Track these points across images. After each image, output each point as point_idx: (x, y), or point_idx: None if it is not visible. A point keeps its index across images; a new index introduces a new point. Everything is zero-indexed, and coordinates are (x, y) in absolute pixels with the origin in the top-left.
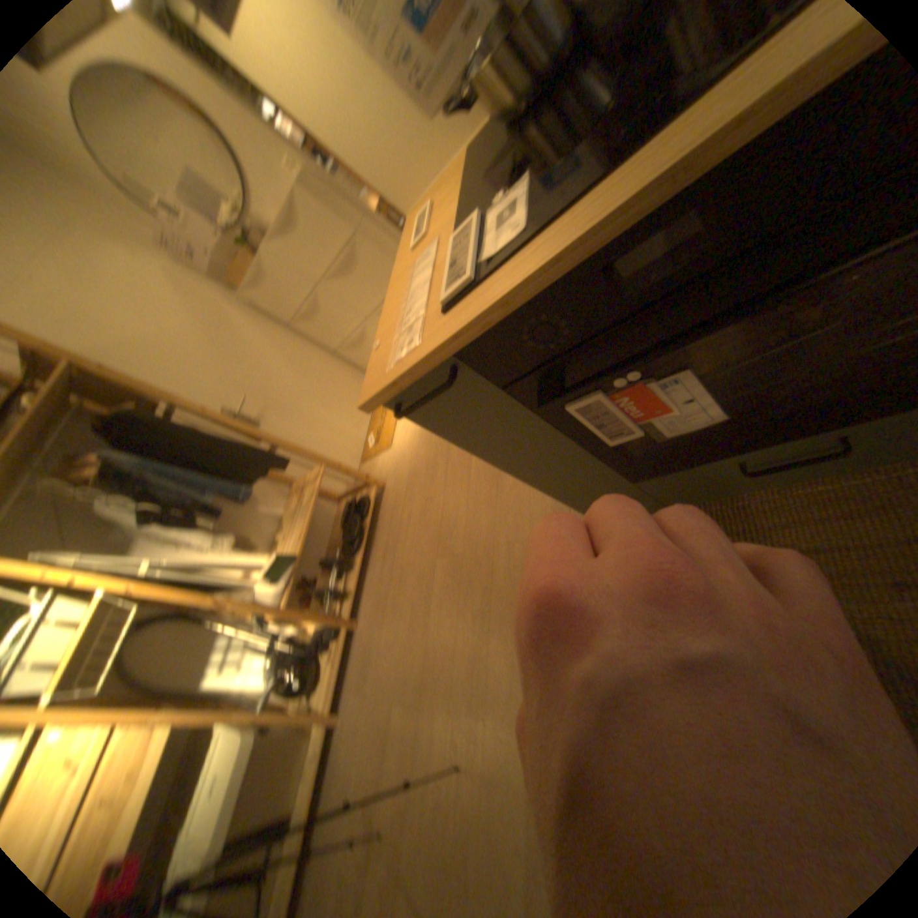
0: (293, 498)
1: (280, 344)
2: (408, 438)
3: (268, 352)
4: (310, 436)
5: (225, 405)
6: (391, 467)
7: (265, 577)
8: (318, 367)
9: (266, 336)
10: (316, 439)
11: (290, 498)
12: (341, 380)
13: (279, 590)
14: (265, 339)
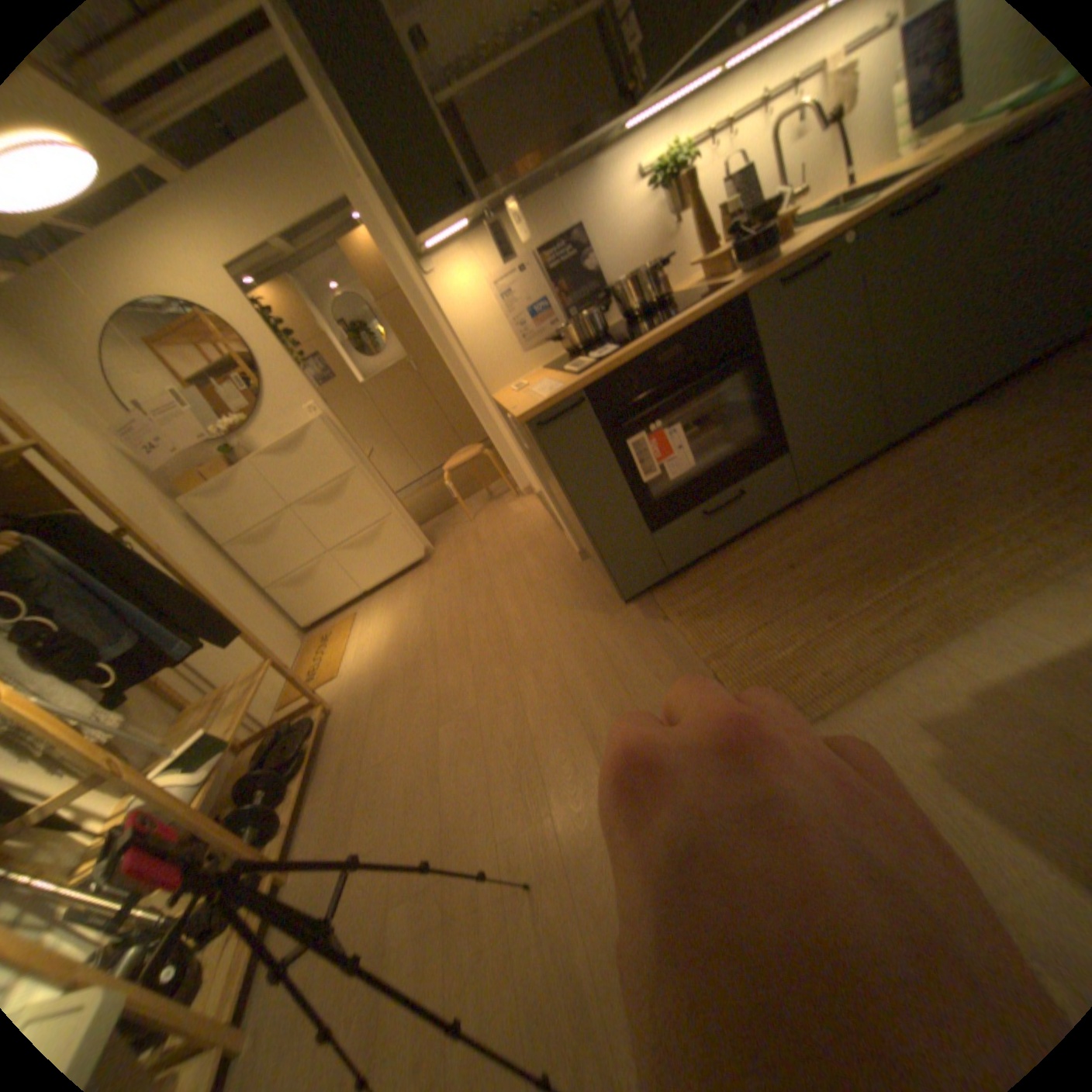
0: (197, 716)
1: (208, 564)
2: (369, 660)
3: (193, 565)
4: (220, 665)
5: None
6: (343, 693)
7: (172, 772)
8: (243, 600)
9: (195, 551)
10: (227, 671)
11: (188, 720)
12: (266, 622)
13: (193, 790)
14: (193, 553)
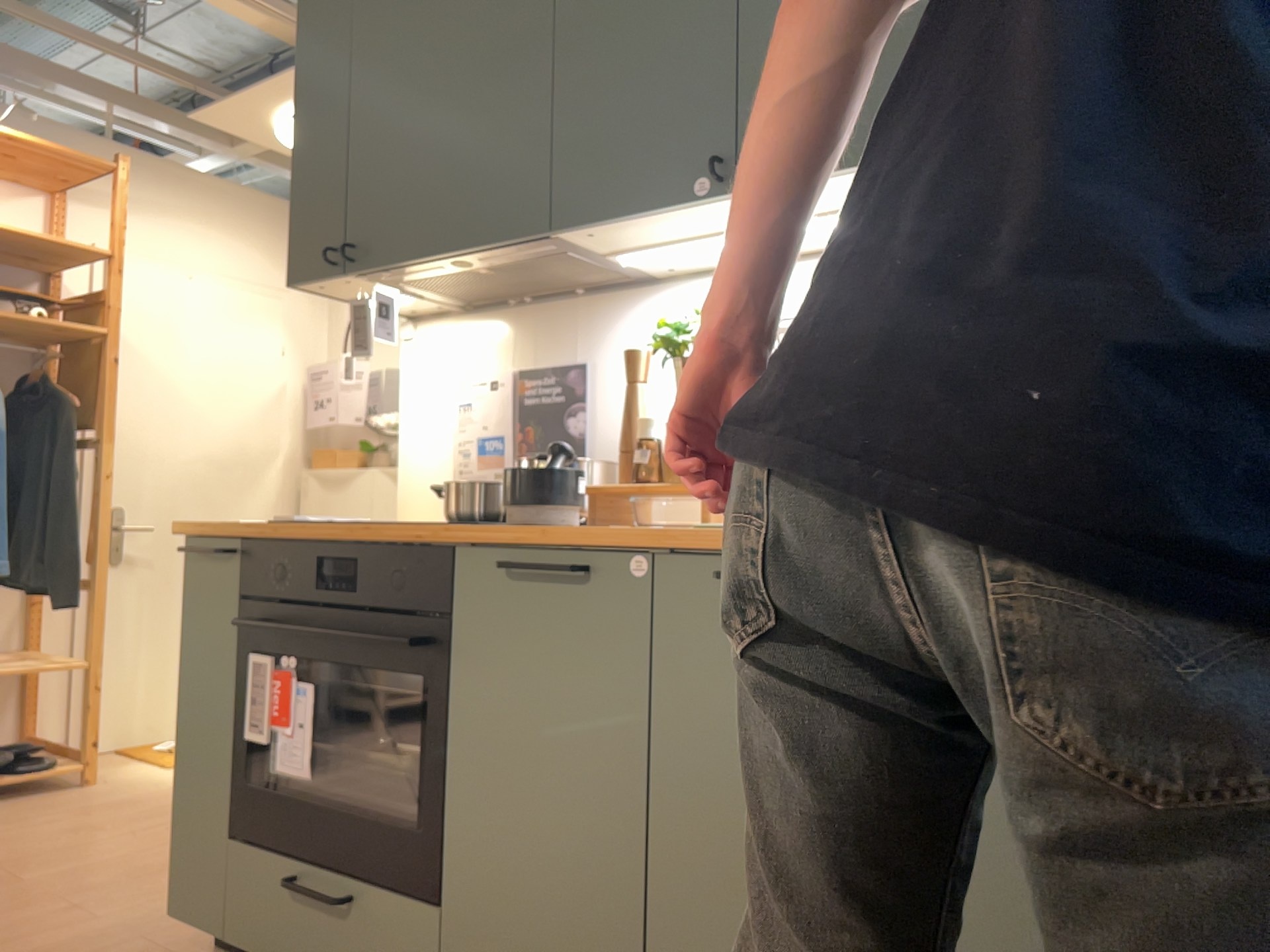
0: None
1: None
2: None
3: None
4: (121, 650)
5: (120, 515)
6: (121, 783)
7: None
8: None
9: None
10: (120, 662)
11: None
12: None
13: None
14: None
